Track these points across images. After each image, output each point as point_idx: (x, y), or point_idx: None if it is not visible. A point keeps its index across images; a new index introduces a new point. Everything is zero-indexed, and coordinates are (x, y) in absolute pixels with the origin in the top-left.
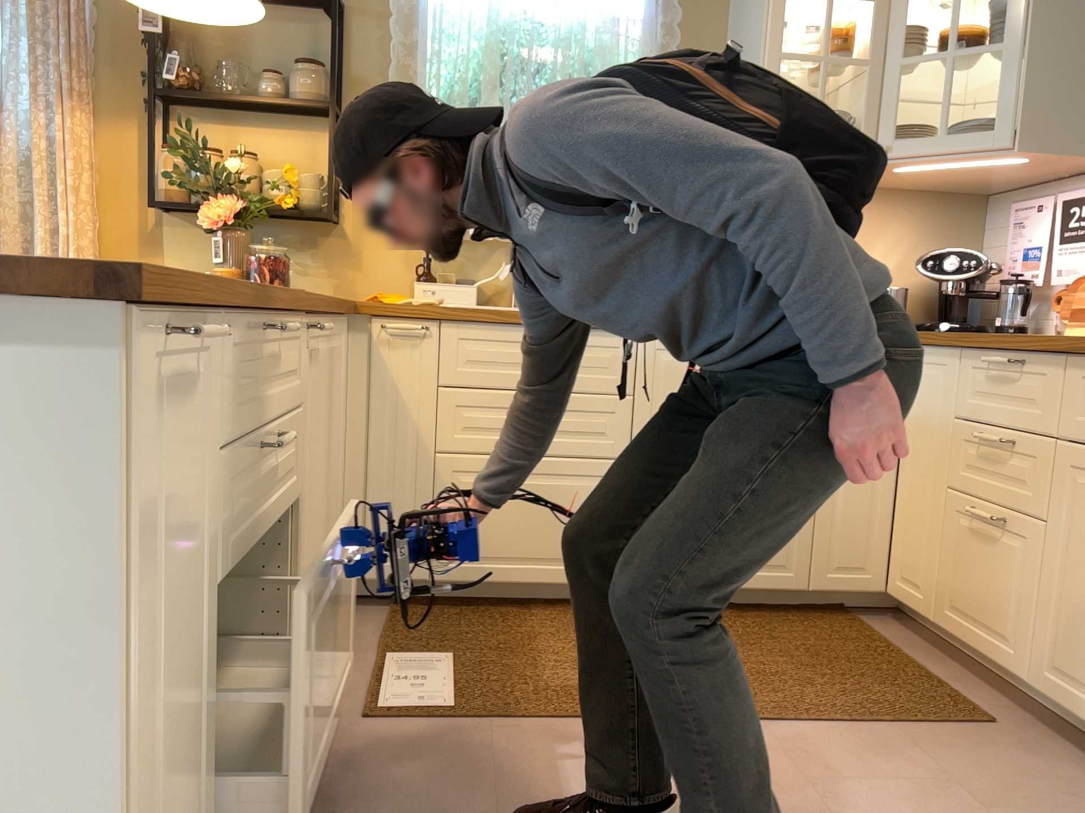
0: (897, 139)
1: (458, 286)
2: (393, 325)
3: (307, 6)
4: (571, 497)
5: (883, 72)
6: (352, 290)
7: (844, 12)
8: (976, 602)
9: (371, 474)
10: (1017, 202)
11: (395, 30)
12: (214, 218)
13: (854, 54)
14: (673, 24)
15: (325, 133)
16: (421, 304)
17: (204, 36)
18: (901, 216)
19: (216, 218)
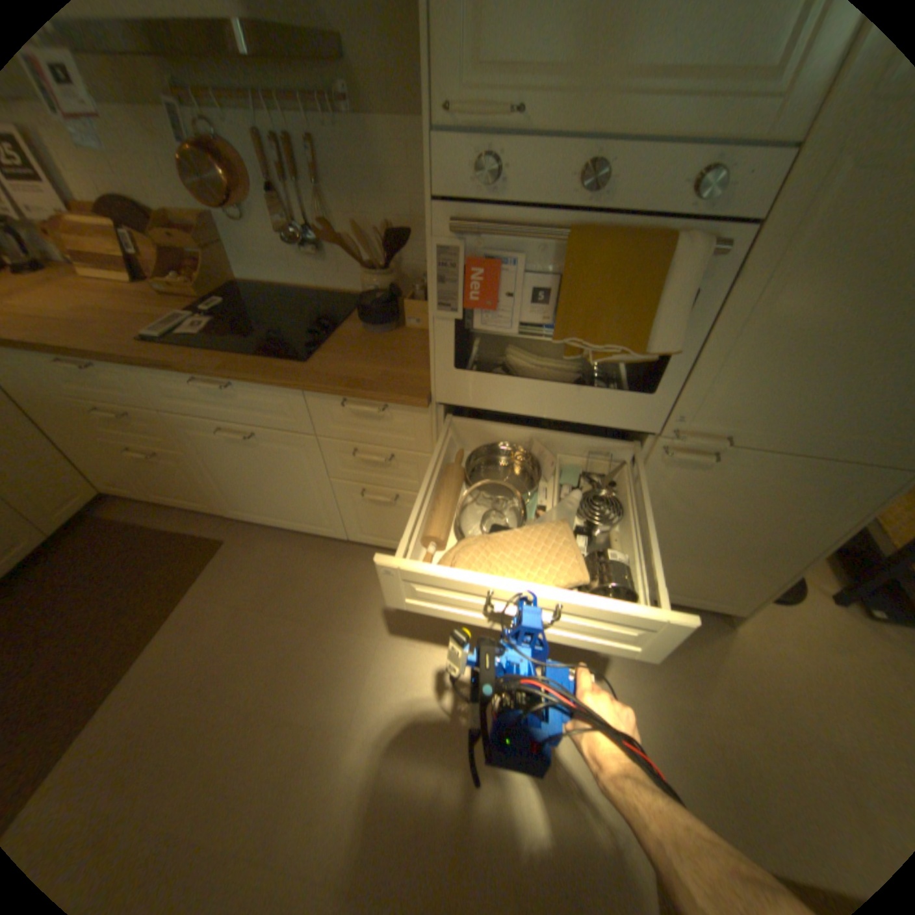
0: None
1: None
2: None
3: None
4: None
5: None
6: None
7: None
8: (166, 491)
9: None
10: None
11: None
12: None
13: None
14: None
15: None
16: None
17: None
18: None
19: None
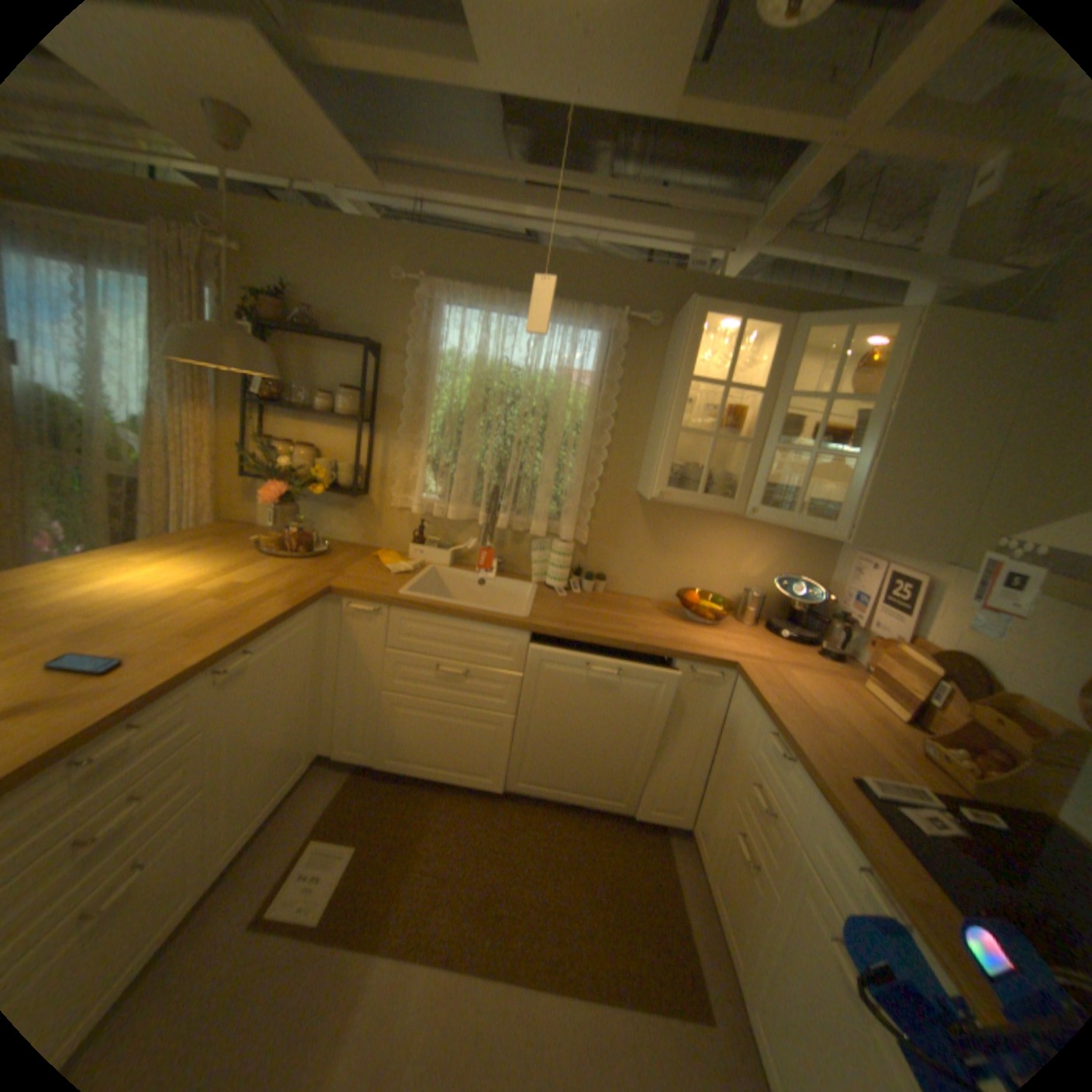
0: (770, 496)
1: (438, 552)
2: (353, 608)
3: (353, 343)
4: (472, 735)
5: (763, 449)
6: (372, 540)
7: (750, 384)
8: (733, 906)
9: (338, 698)
10: (864, 549)
11: (409, 368)
12: (265, 498)
13: (749, 422)
14: (614, 381)
15: (361, 433)
16: (383, 588)
17: (284, 358)
18: (774, 537)
19: (265, 499)
